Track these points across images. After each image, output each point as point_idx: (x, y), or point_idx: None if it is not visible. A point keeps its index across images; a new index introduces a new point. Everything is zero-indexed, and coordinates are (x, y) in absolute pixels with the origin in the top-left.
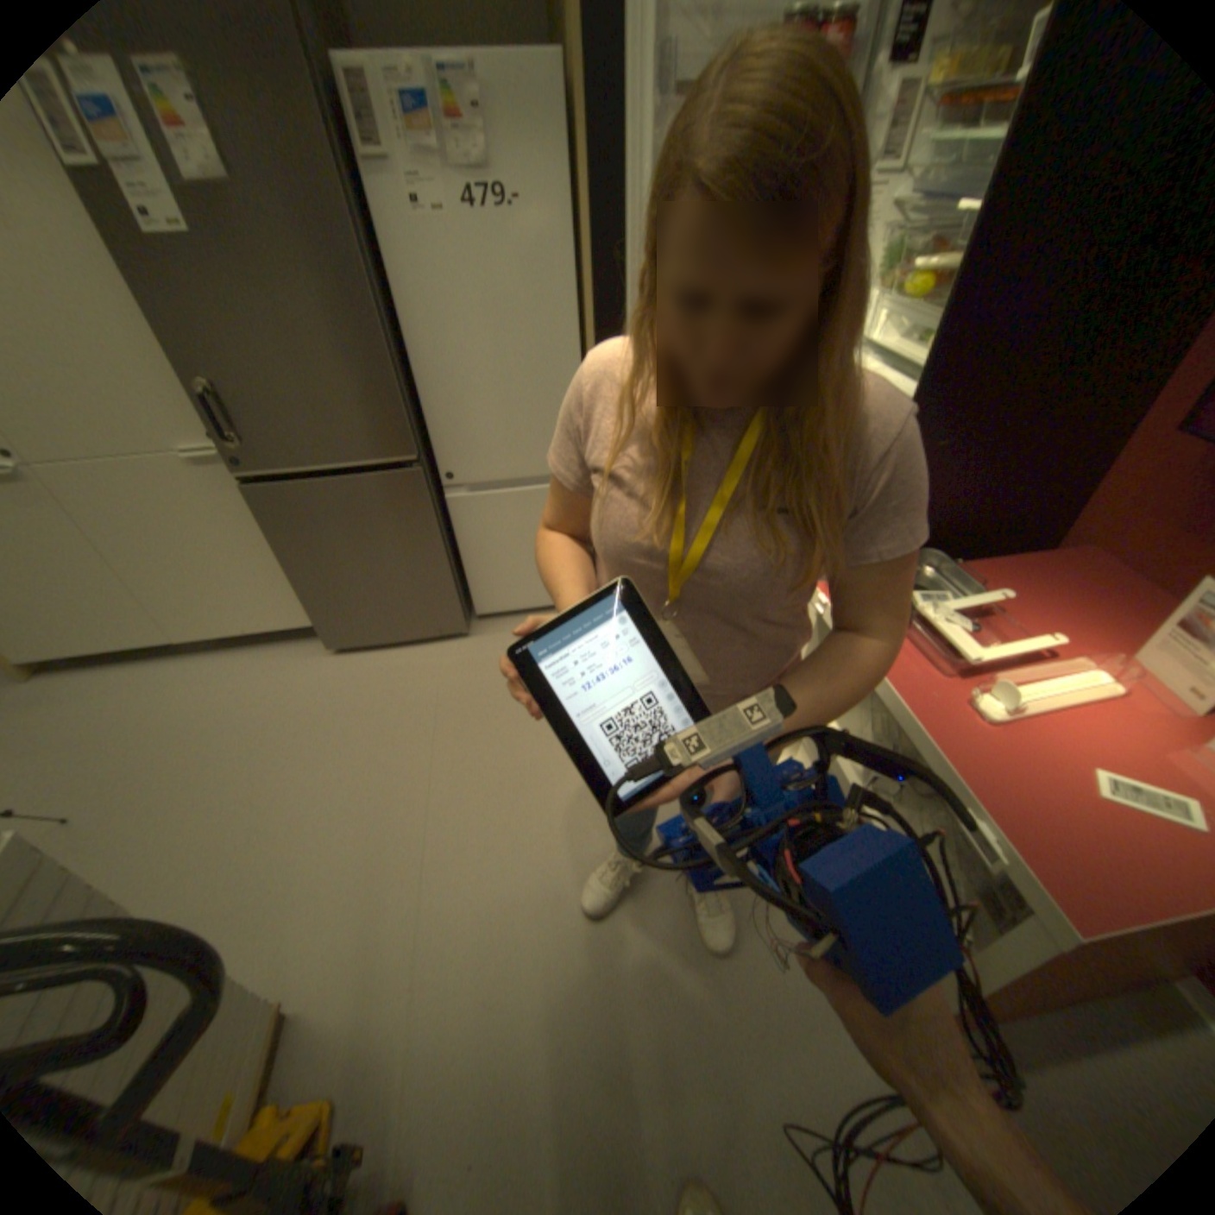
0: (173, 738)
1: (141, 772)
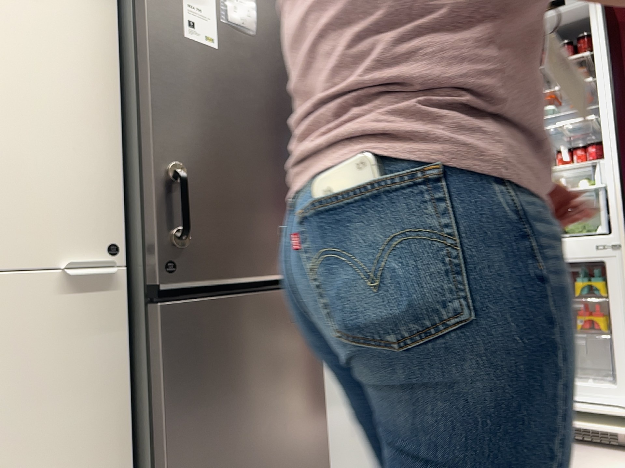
0: None
1: None
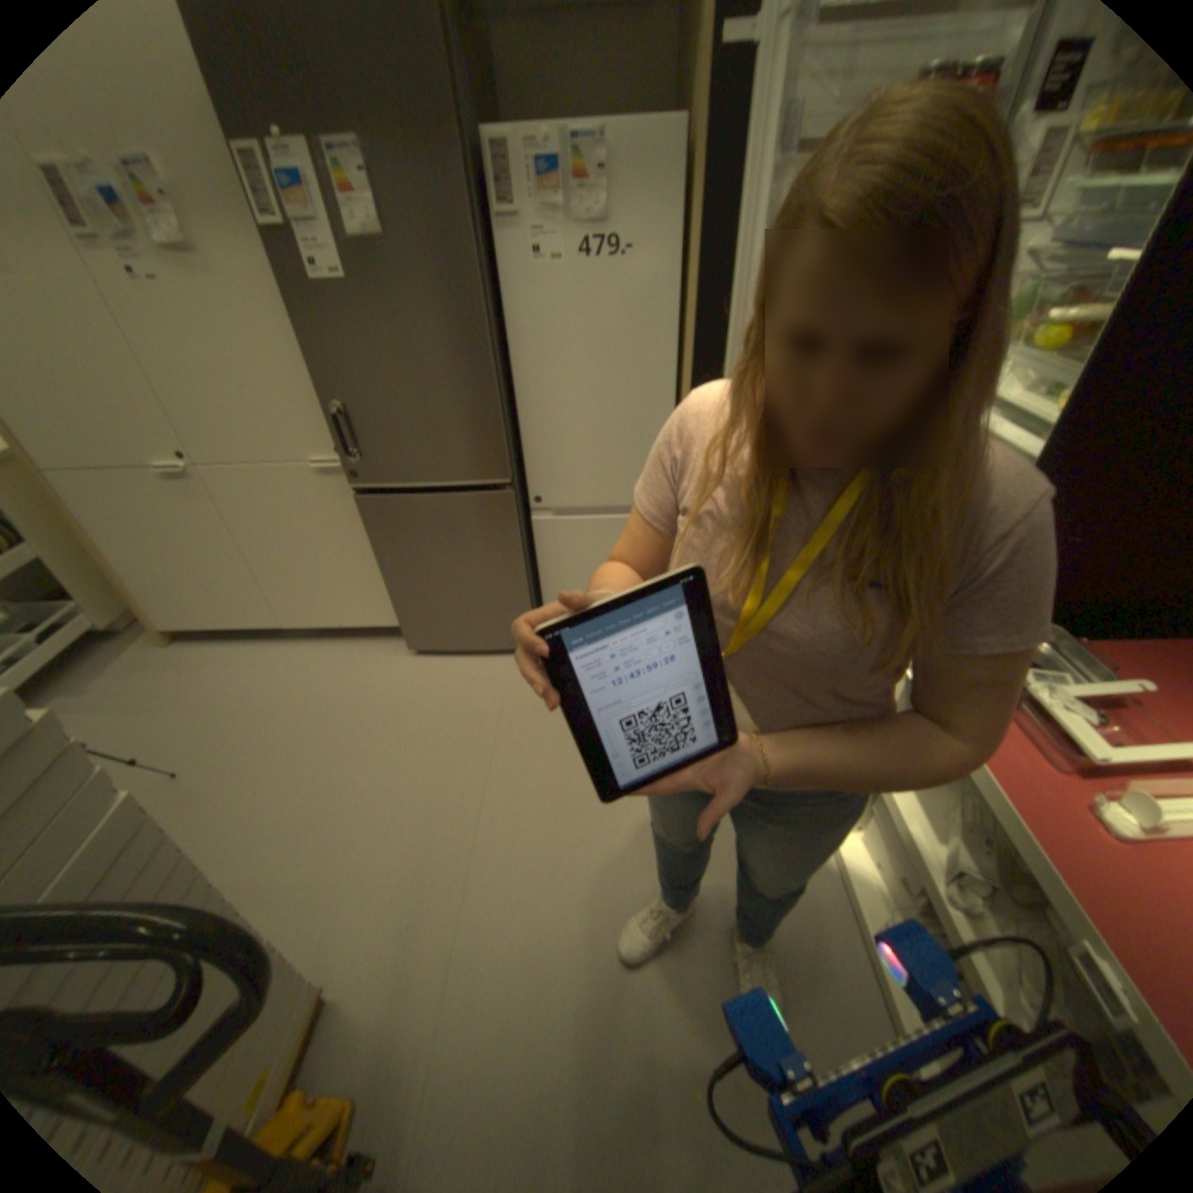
0: (270, 714)
1: (239, 741)
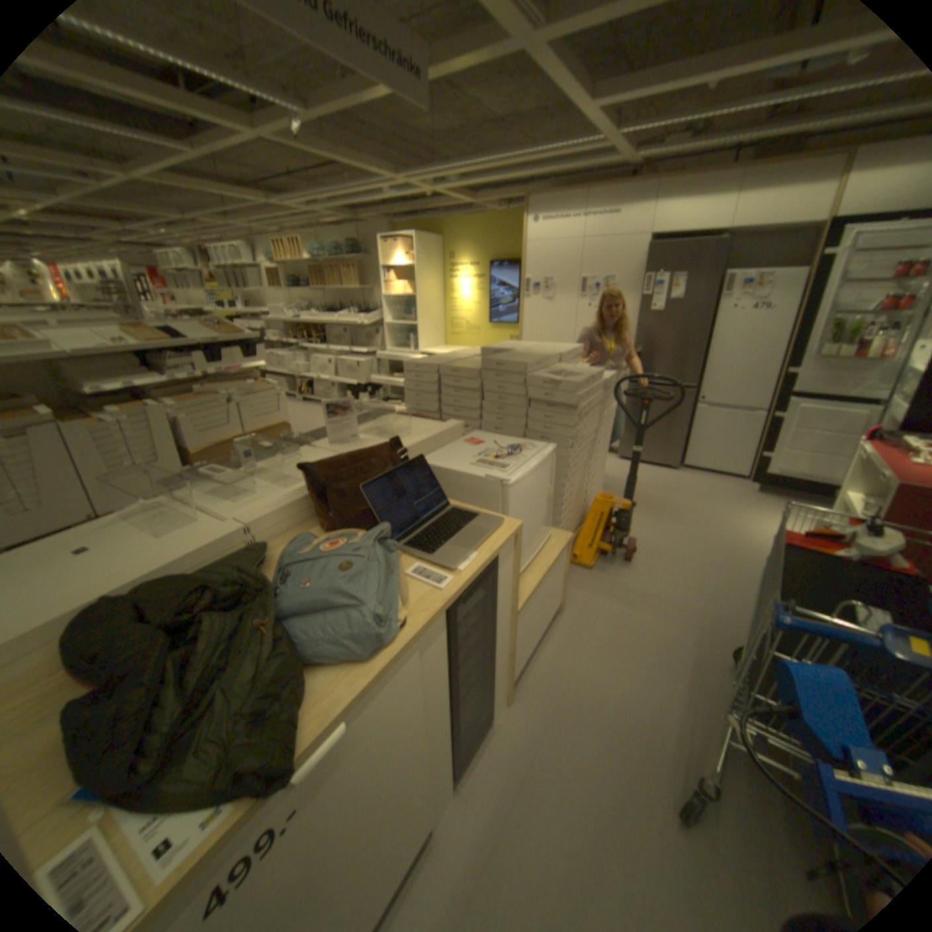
0: None
1: None
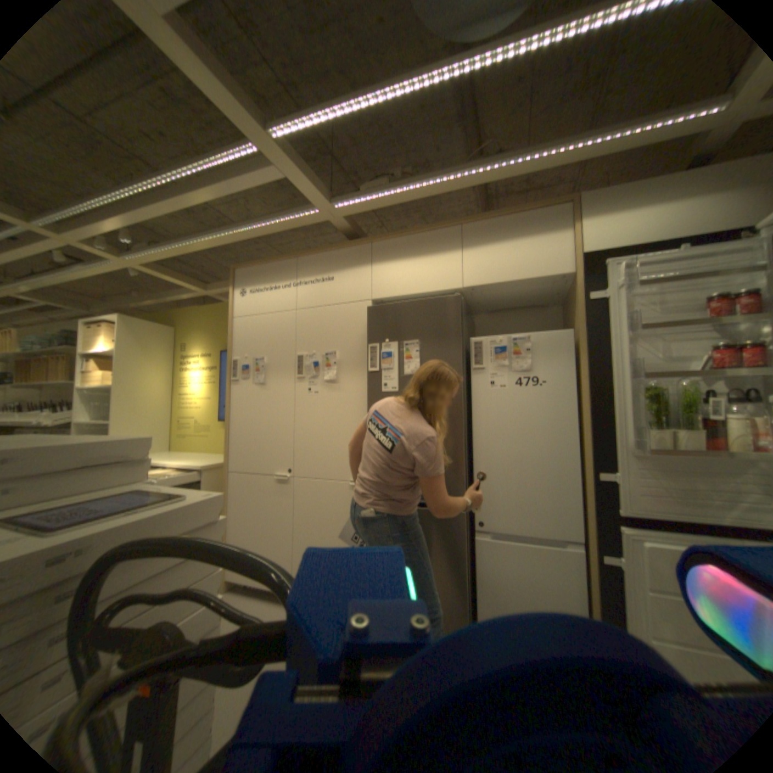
0: None
1: None
